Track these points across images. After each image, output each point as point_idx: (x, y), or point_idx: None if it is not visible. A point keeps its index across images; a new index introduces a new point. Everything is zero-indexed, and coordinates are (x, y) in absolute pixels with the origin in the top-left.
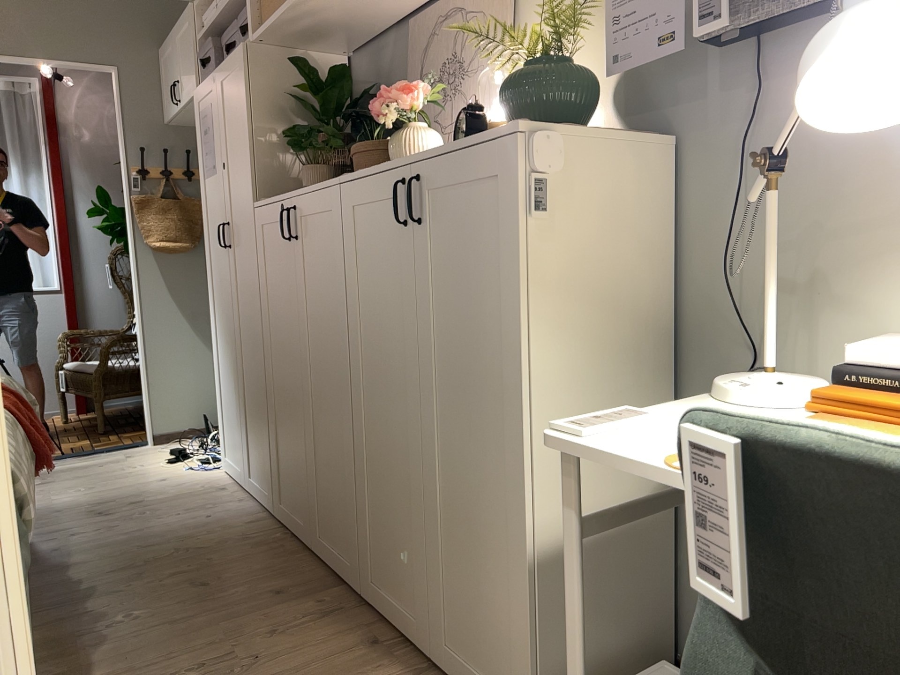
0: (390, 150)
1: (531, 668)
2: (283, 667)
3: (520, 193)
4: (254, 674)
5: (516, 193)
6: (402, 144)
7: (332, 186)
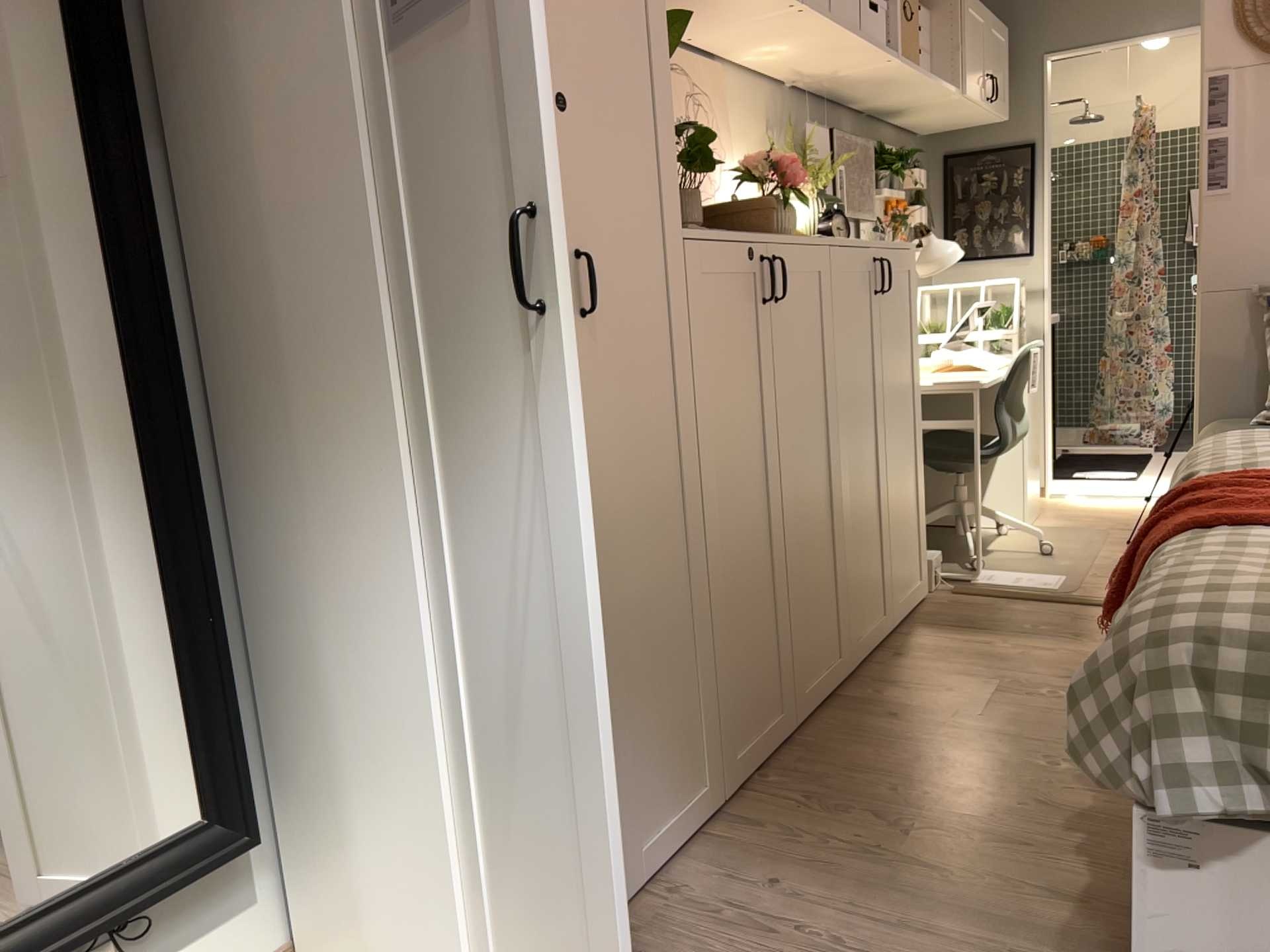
0: (777, 215)
1: (927, 541)
2: (973, 671)
3: (917, 280)
4: (997, 677)
5: (916, 280)
6: (797, 216)
7: (821, 244)
